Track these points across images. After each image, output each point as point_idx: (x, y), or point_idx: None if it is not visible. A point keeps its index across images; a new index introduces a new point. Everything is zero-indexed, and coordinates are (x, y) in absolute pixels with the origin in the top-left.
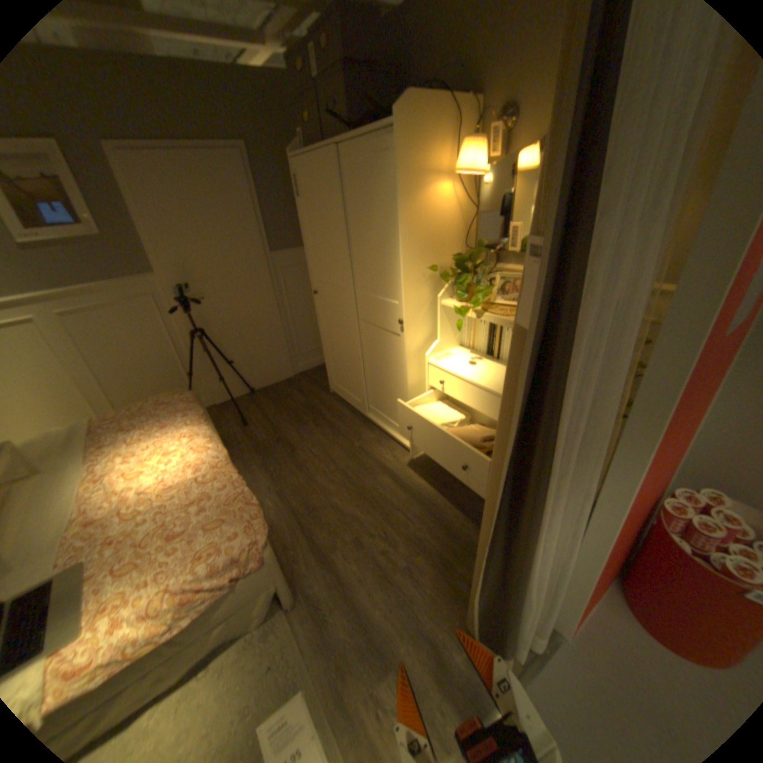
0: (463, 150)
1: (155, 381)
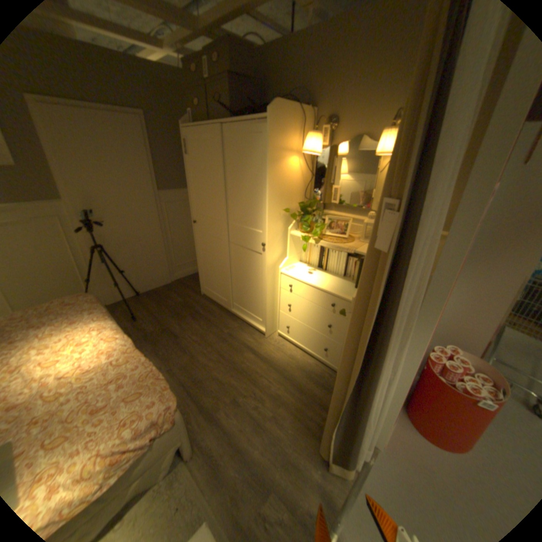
0: (304, 138)
1: (53, 288)
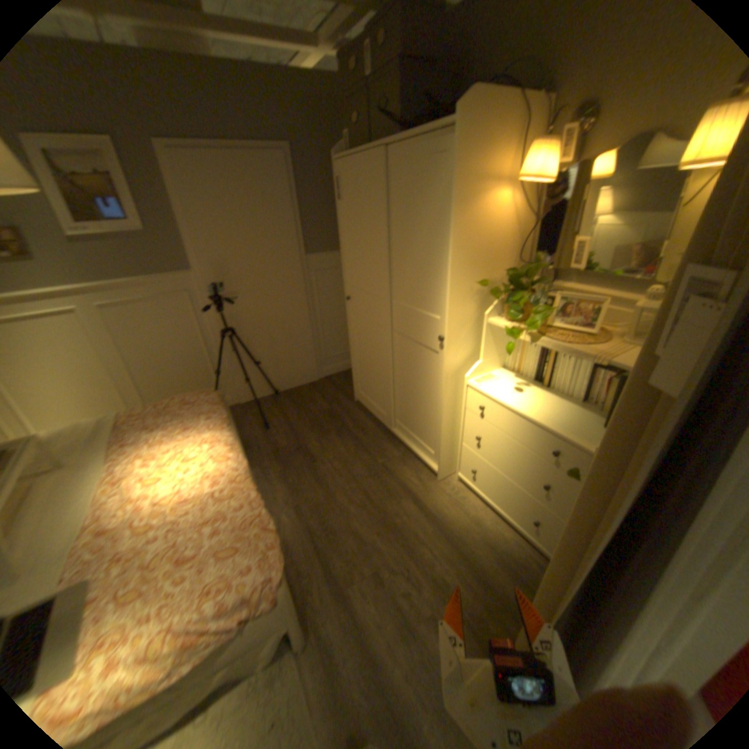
0: (526, 155)
1: (181, 379)
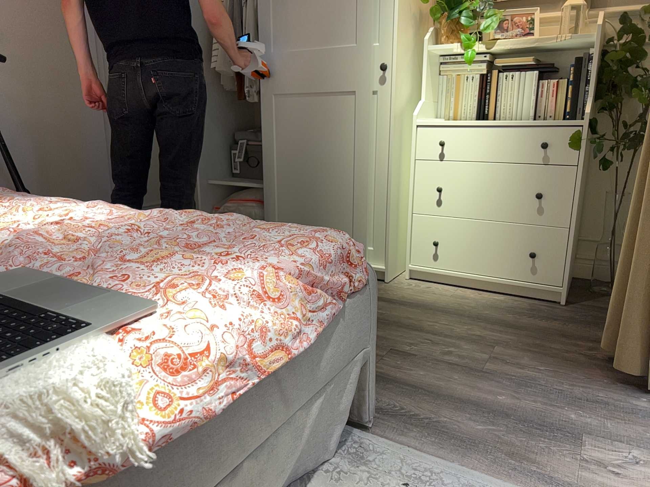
0: None
1: None
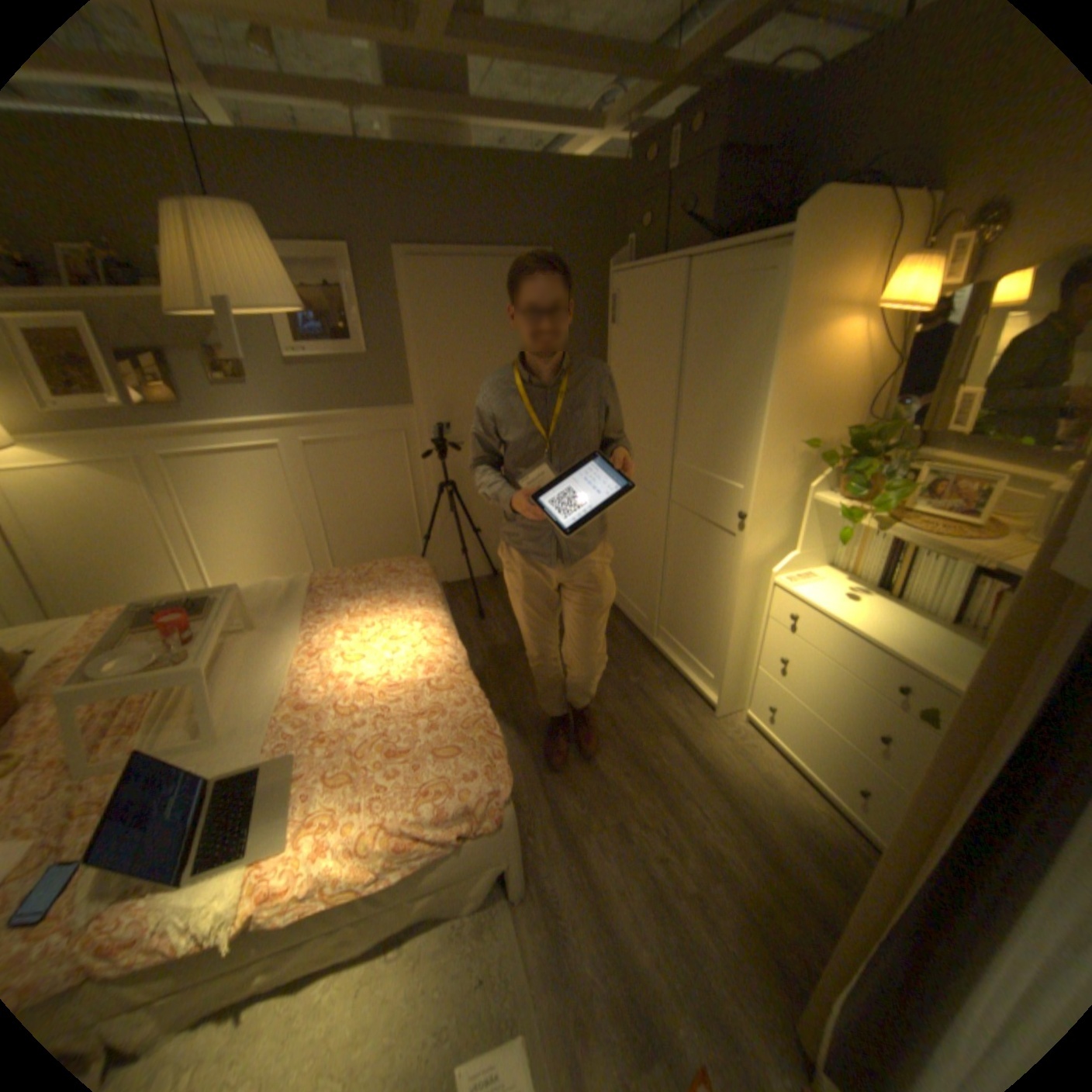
0: (892, 272)
1: (384, 540)
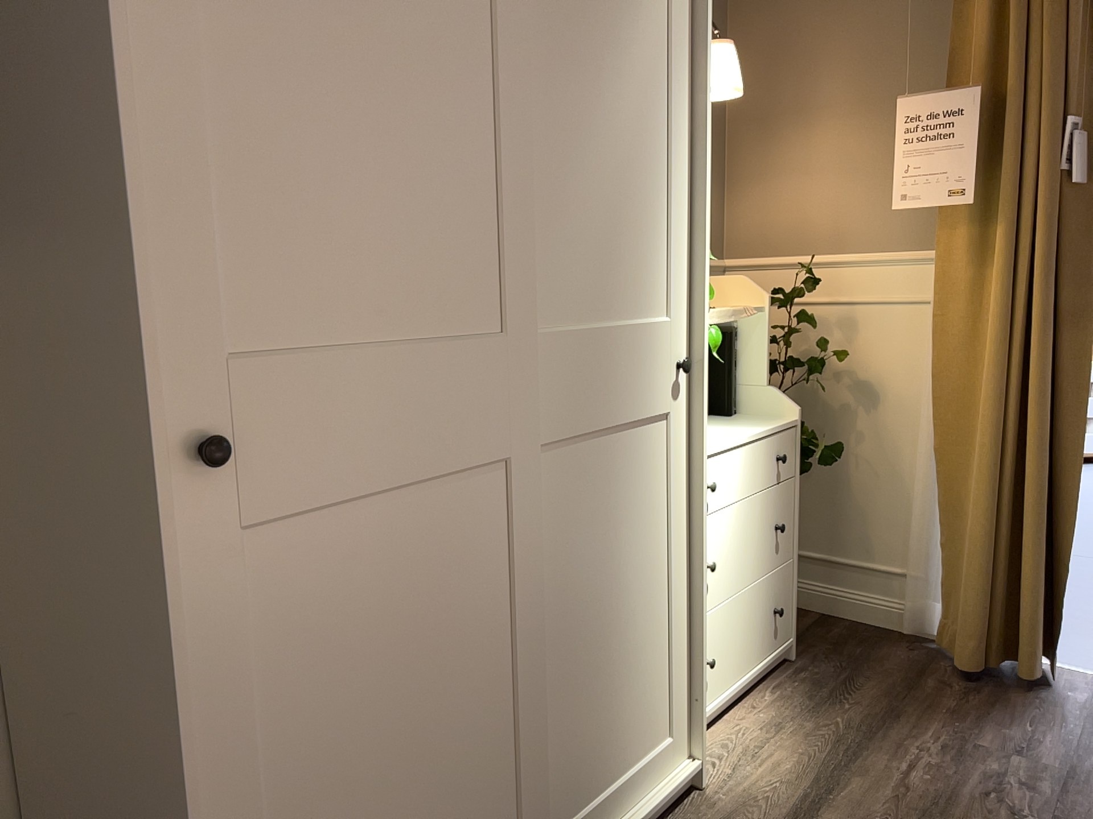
0: None
1: None
